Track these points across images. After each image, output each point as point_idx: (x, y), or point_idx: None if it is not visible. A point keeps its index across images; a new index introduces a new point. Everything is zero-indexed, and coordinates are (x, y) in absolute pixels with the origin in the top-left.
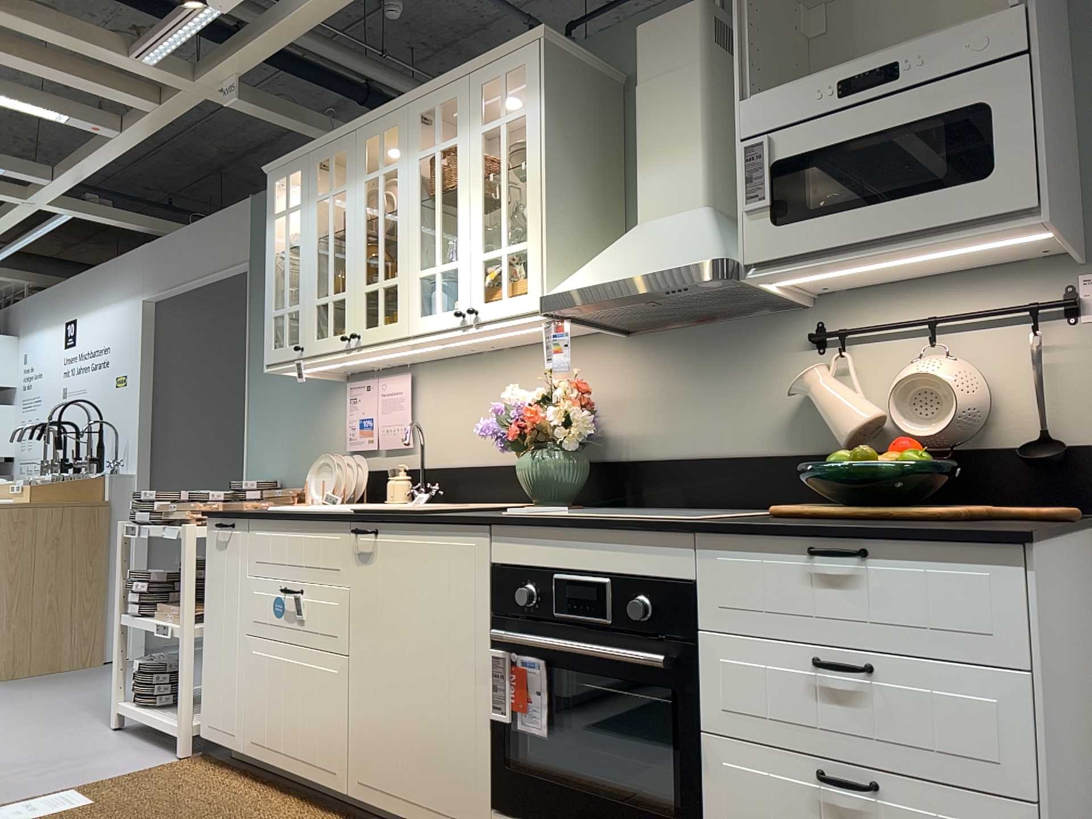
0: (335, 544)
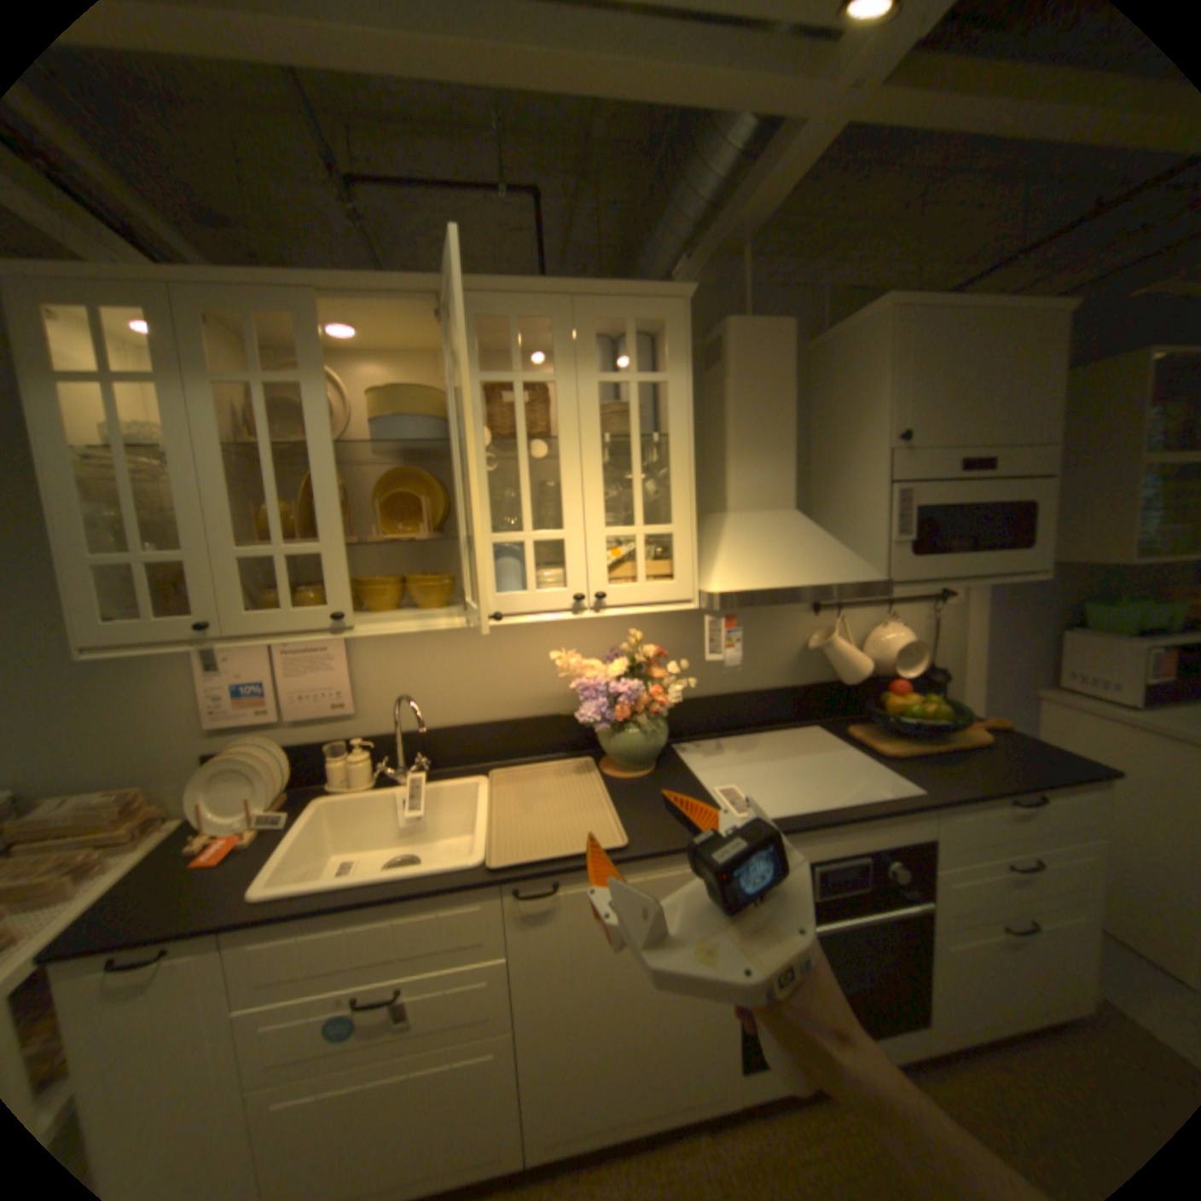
0: (472, 917)
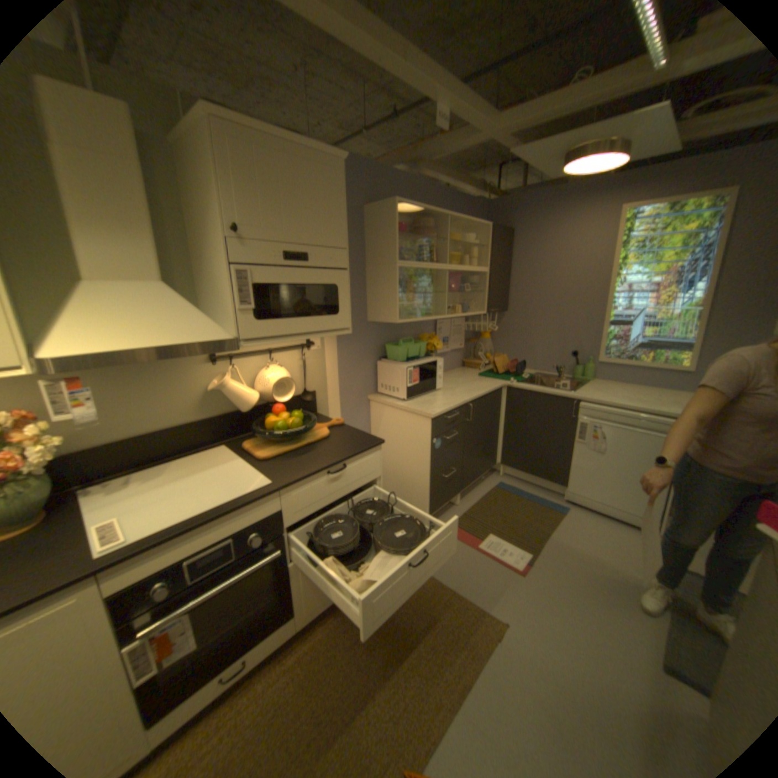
0: None
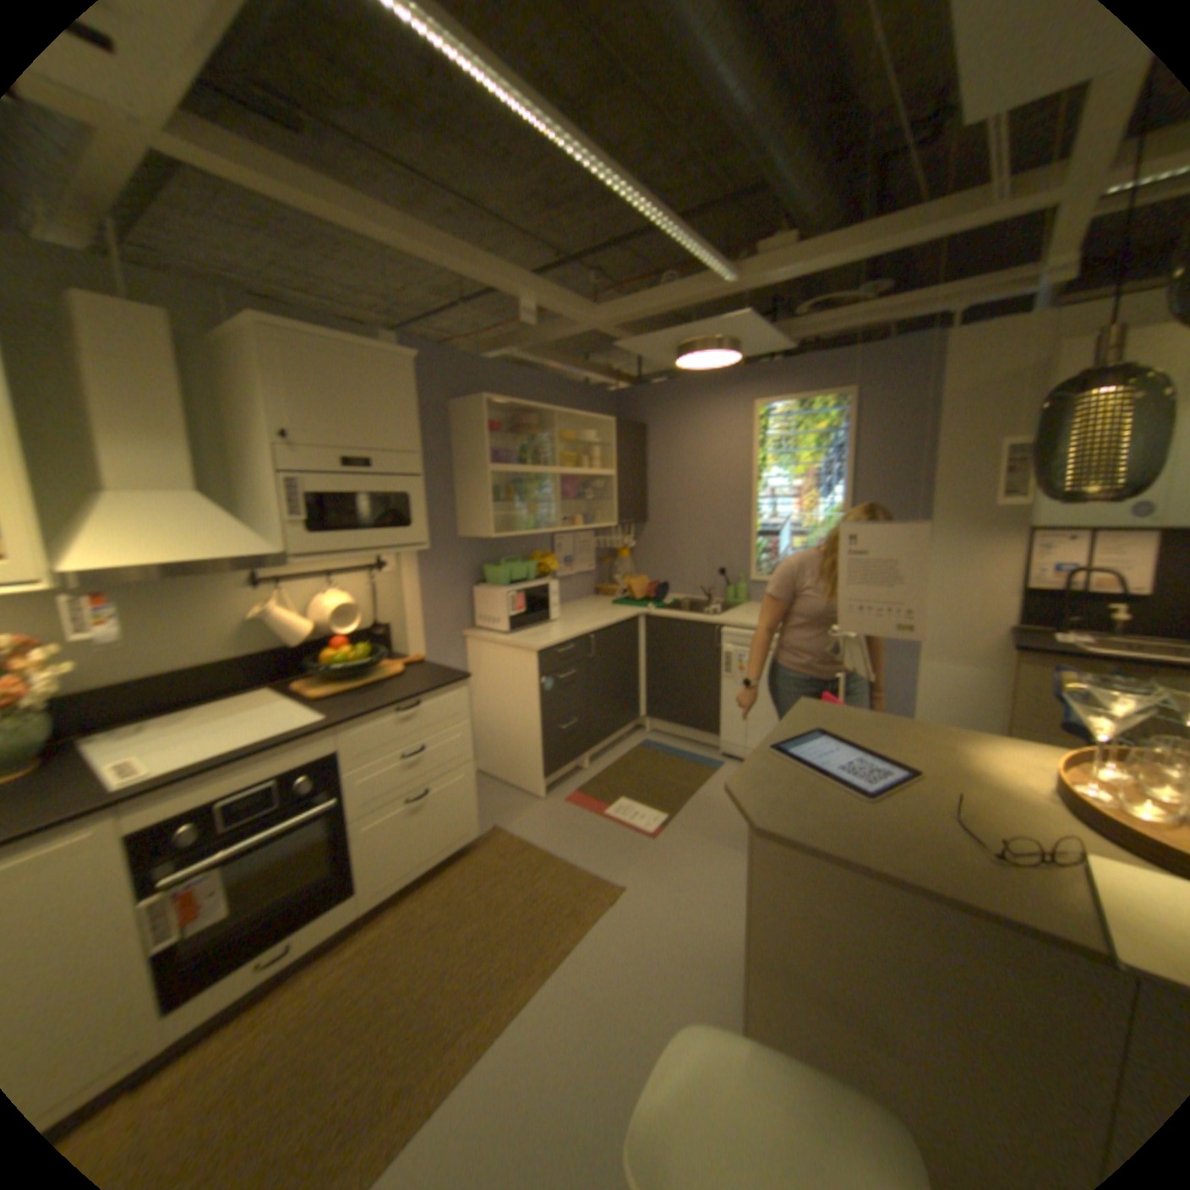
0: None
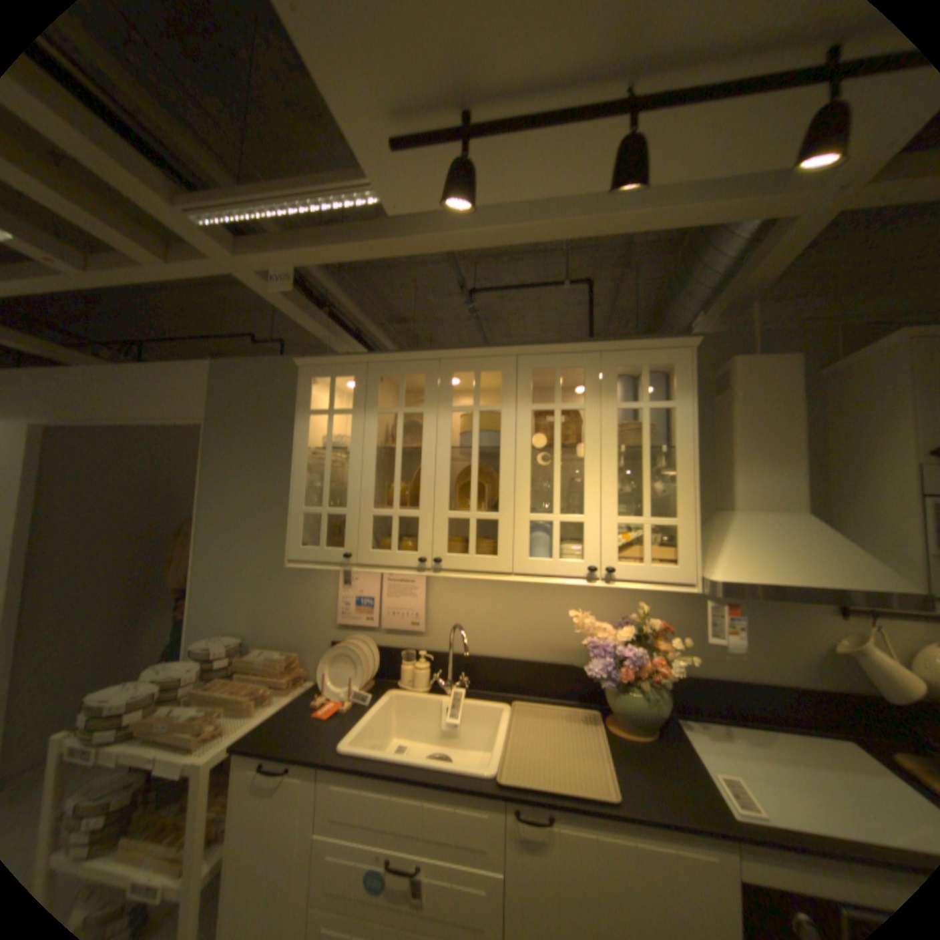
0: (480, 823)
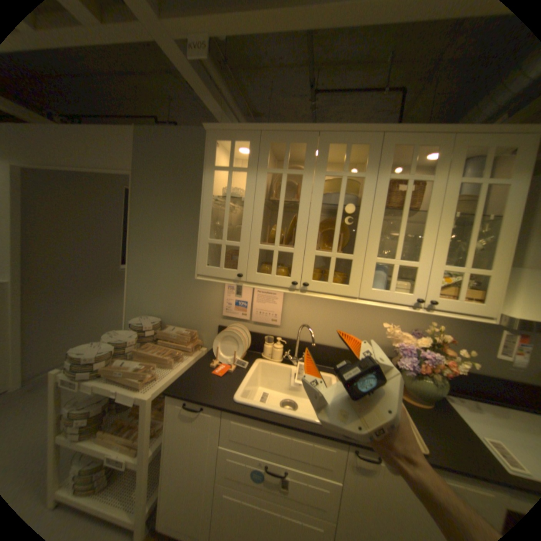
0: (330, 454)
